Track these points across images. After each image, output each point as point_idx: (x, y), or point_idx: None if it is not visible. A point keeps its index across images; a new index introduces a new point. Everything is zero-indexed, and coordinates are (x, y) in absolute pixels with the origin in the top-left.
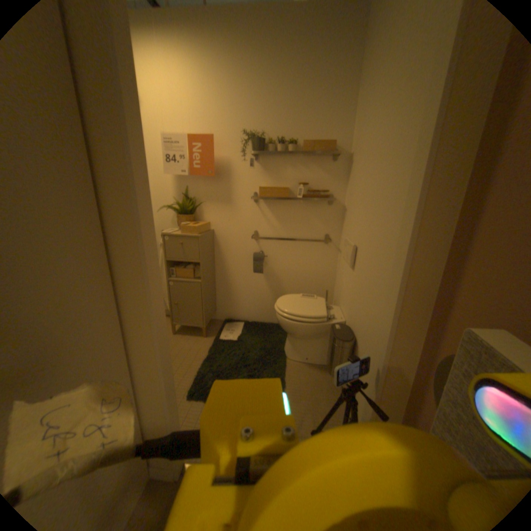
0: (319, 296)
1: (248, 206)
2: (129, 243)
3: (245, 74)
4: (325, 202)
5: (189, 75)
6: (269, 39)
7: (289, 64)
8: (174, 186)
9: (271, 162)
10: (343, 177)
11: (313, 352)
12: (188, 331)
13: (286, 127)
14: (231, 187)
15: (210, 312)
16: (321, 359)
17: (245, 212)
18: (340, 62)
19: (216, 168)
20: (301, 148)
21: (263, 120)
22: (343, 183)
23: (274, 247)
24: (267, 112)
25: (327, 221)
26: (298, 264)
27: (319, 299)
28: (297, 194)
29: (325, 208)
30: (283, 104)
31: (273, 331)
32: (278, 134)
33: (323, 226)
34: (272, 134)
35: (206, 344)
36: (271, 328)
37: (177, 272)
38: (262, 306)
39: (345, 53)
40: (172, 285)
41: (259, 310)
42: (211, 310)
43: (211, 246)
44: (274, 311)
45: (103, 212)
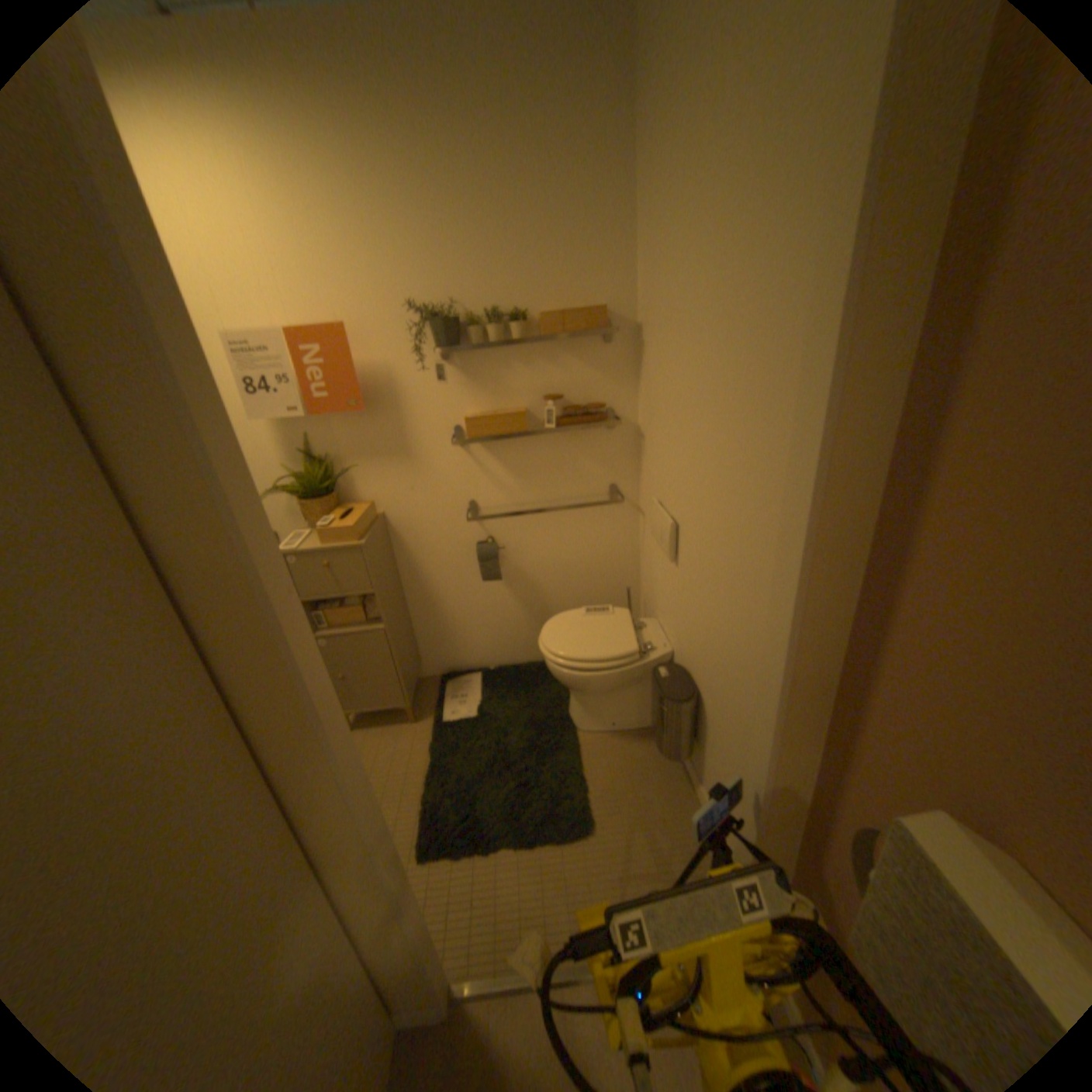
0: (612, 600)
1: (446, 458)
2: (277, 696)
3: (386, 178)
4: (600, 428)
5: (254, 190)
6: (427, 95)
7: (482, 151)
8: (276, 439)
9: (479, 364)
10: (627, 376)
11: (621, 713)
12: (375, 720)
13: (498, 288)
14: (403, 426)
15: (411, 677)
16: (637, 722)
17: (441, 470)
18: (589, 141)
19: (363, 390)
20: (535, 329)
21: (447, 277)
22: (627, 388)
23: (513, 527)
24: (452, 261)
25: (607, 463)
26: (565, 551)
27: (617, 616)
28: (541, 422)
29: (600, 441)
30: (483, 241)
31: (539, 683)
32: (483, 305)
33: (601, 475)
34: (471, 306)
35: (419, 740)
36: (534, 676)
37: (328, 619)
38: (508, 638)
39: (596, 121)
40: (323, 647)
41: (504, 646)
42: (412, 670)
43: (386, 551)
44: (533, 643)
45: (208, 656)
